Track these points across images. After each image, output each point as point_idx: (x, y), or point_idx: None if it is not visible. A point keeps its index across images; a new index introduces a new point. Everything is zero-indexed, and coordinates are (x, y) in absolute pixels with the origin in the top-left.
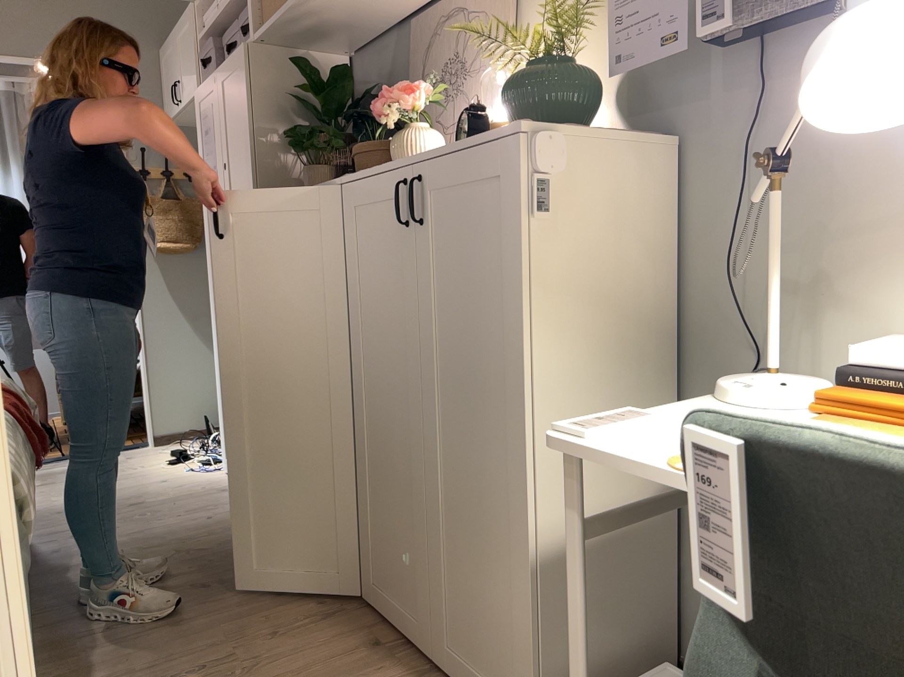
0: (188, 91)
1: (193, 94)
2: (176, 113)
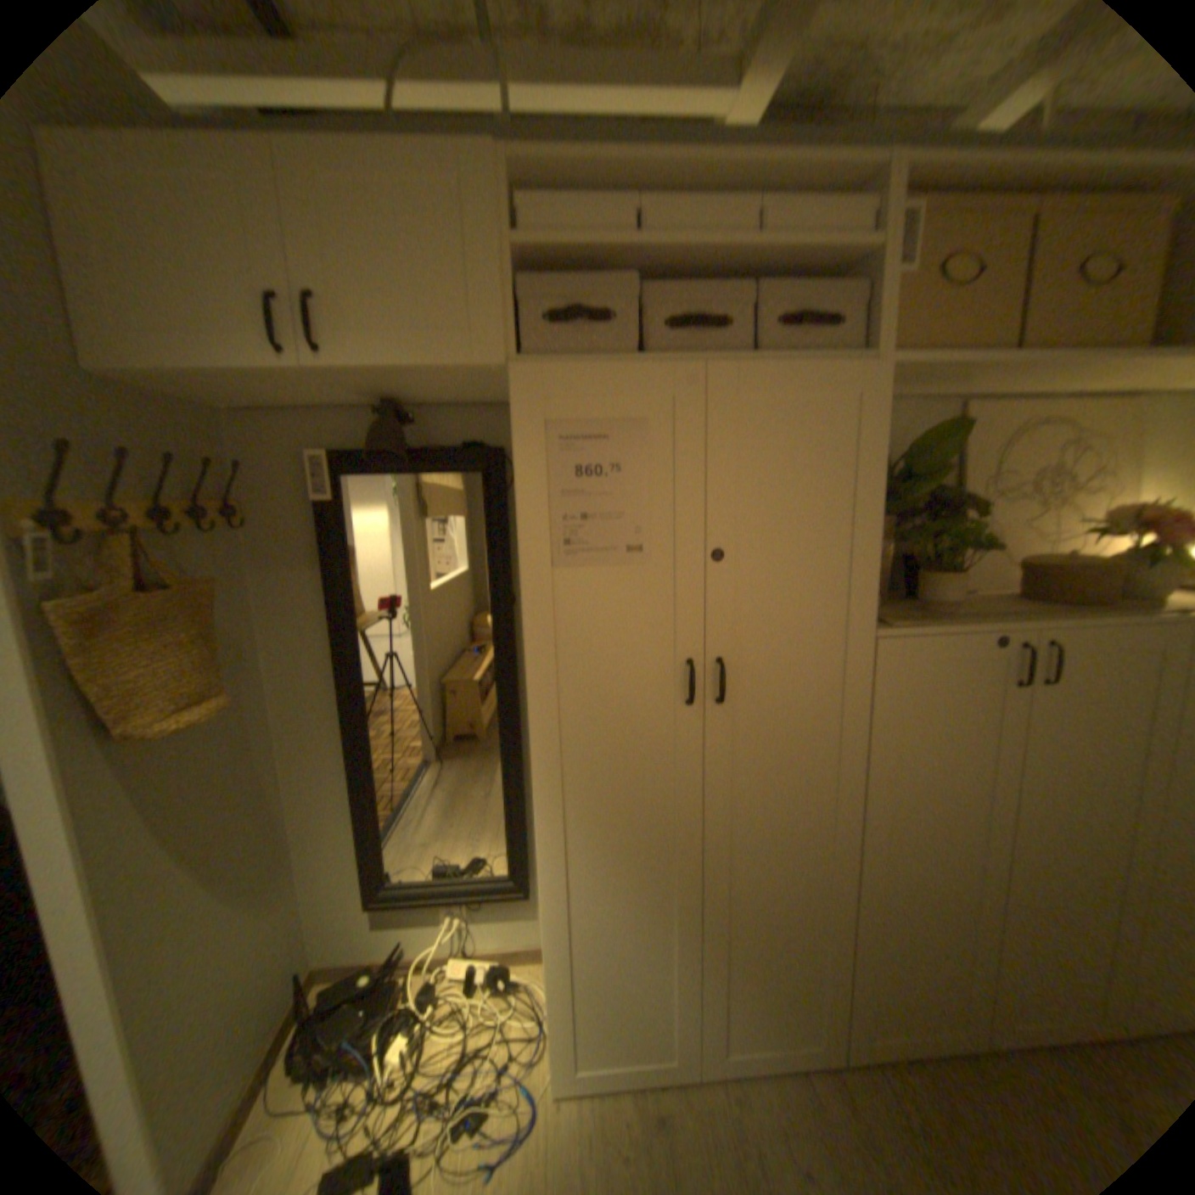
0: (427, 346)
1: (464, 363)
2: (242, 368)
